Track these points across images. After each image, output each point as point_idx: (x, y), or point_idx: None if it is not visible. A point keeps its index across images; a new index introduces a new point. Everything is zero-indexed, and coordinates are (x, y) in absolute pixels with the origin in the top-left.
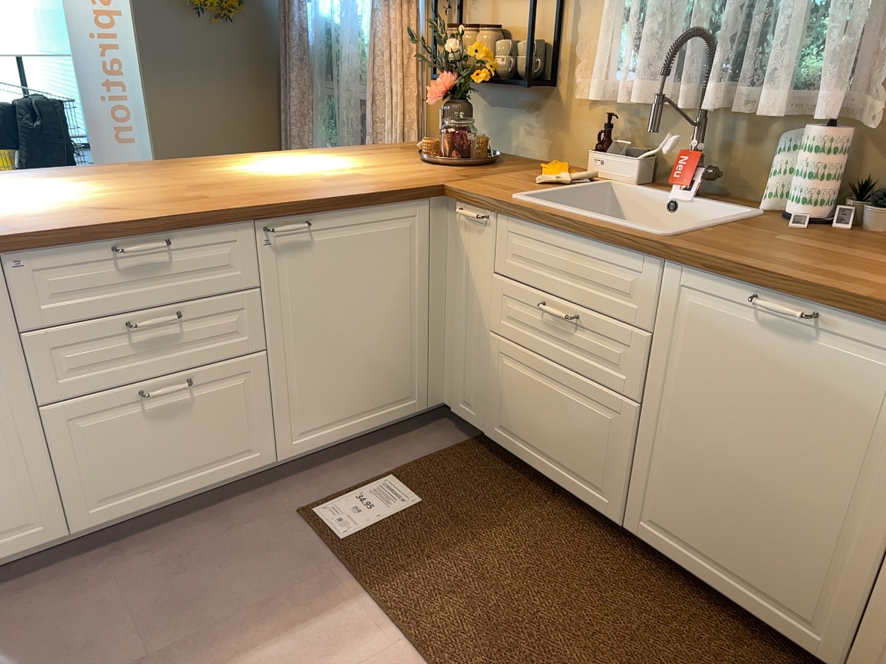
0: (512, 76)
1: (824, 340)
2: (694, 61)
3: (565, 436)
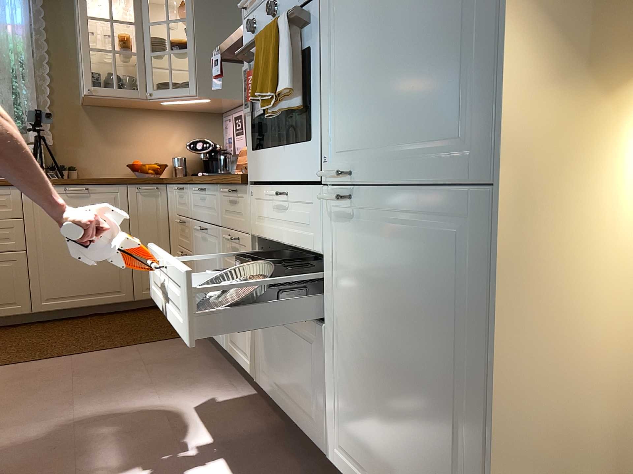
0: None
1: (92, 195)
2: None
3: None
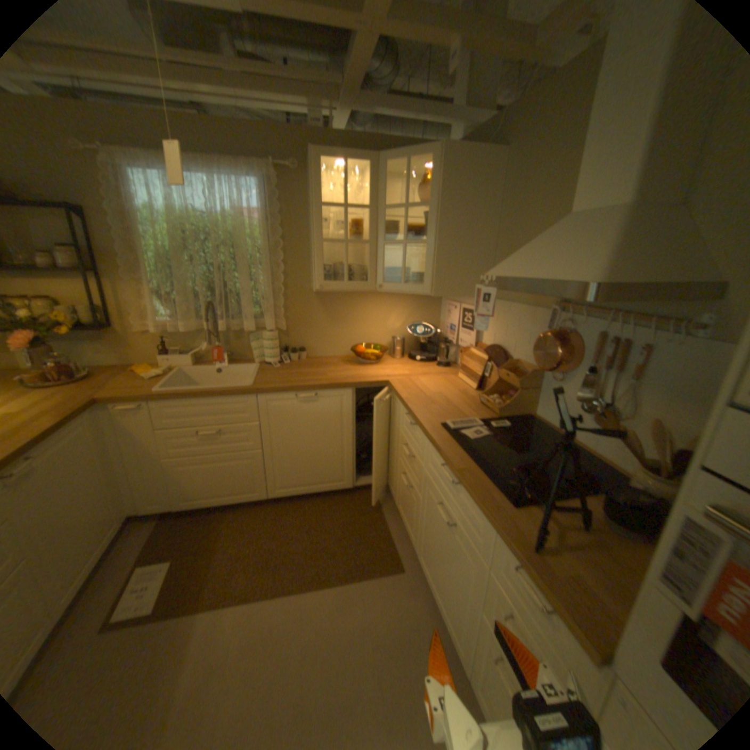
0: (76, 323)
1: (320, 399)
2: (201, 309)
3: (227, 482)
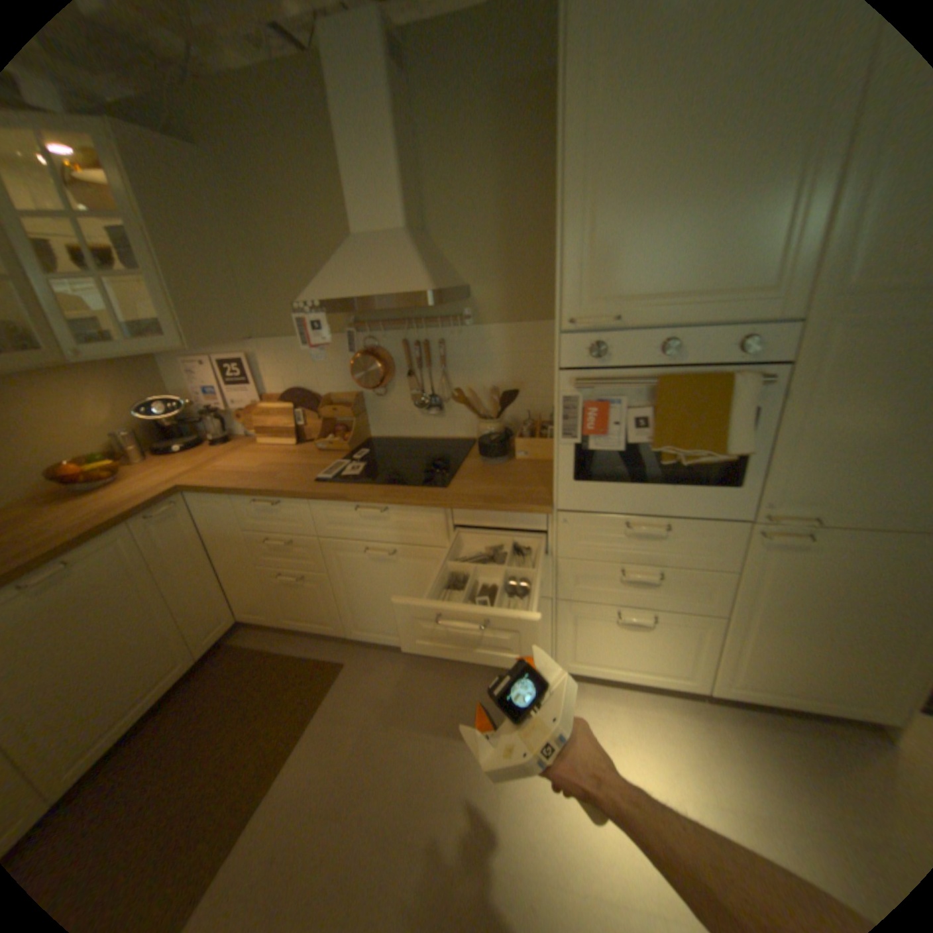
0: None
1: (76, 568)
2: None
3: None
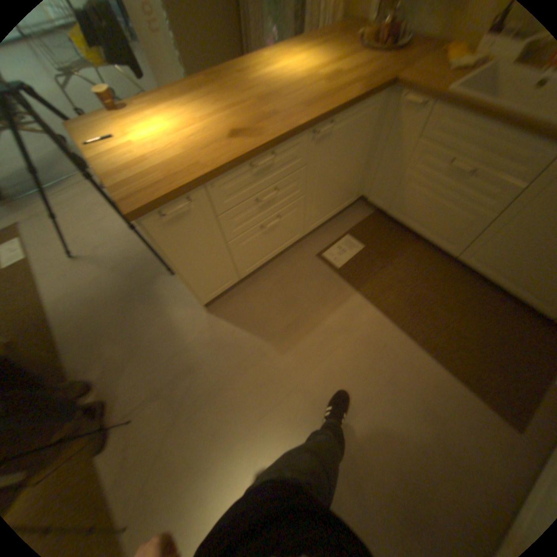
0: None
1: None
2: None
3: (438, 222)
